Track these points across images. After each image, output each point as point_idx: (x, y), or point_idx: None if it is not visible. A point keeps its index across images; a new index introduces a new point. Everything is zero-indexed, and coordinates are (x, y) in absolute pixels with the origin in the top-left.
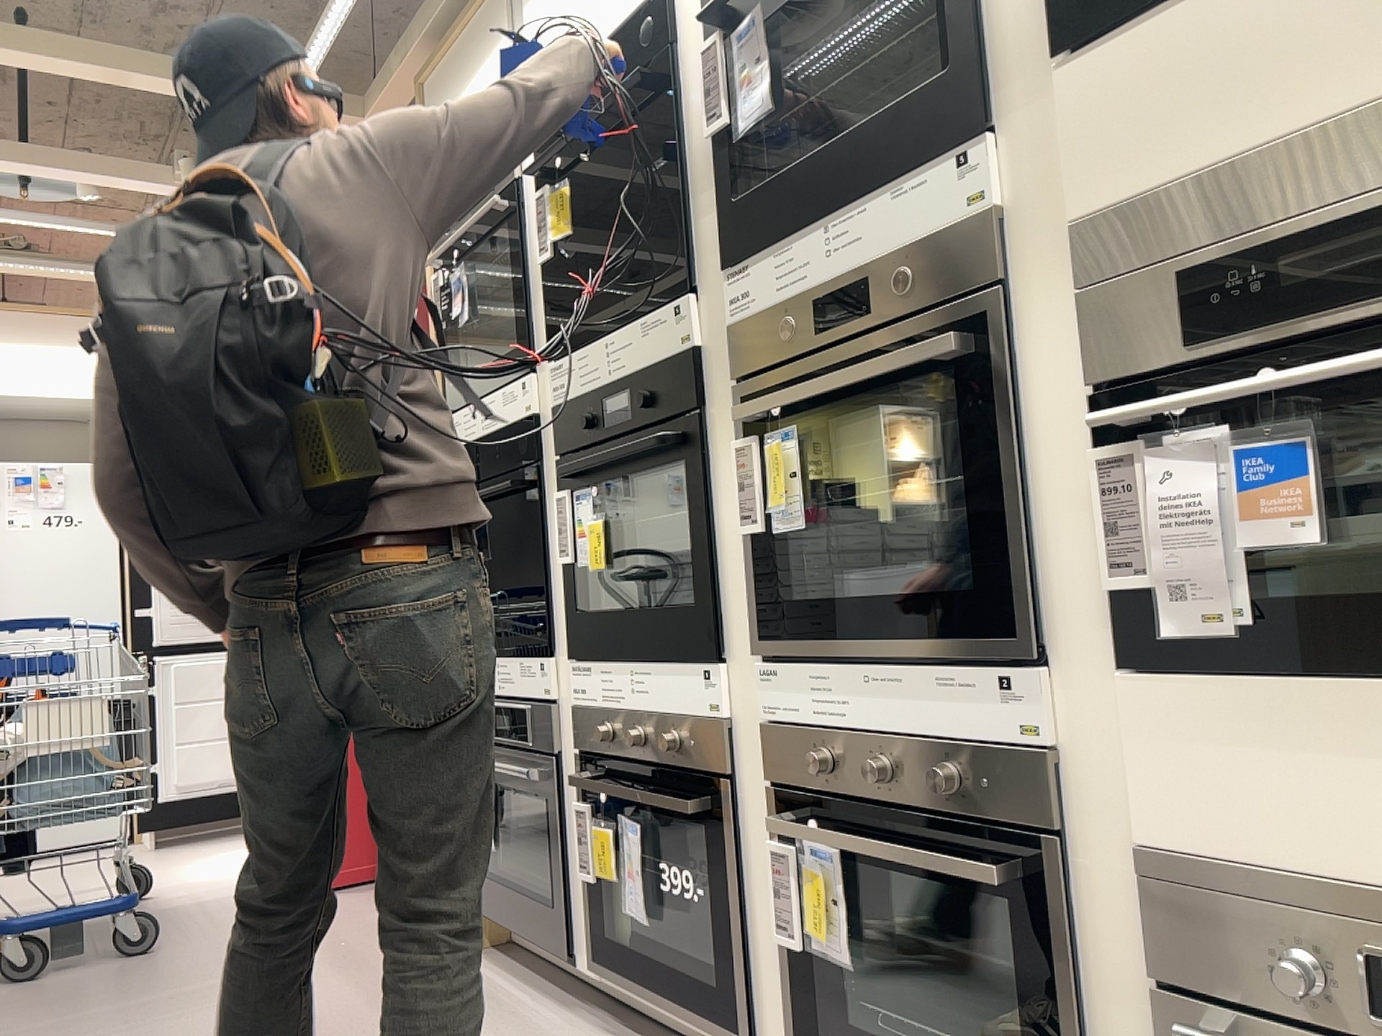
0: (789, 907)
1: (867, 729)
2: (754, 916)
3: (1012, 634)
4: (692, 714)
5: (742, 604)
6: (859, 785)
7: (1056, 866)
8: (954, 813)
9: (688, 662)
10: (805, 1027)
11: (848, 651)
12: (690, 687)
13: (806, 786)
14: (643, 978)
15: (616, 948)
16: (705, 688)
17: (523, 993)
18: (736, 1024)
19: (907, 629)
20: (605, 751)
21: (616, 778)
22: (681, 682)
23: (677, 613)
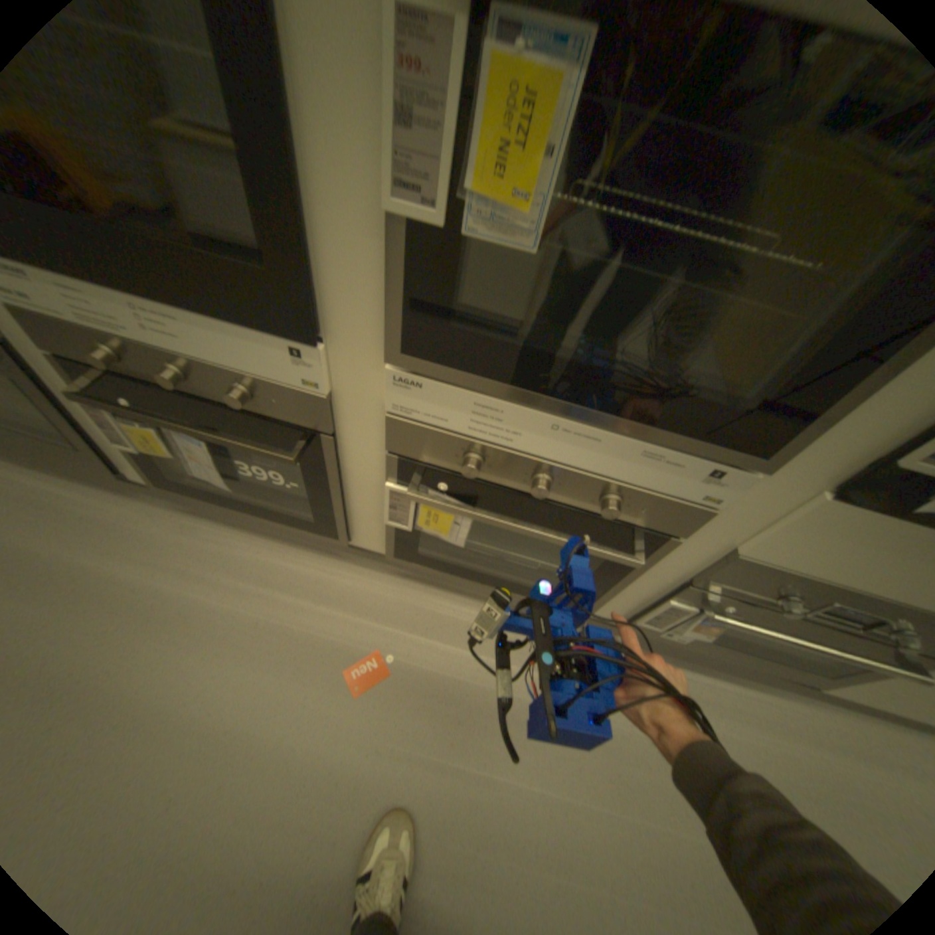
0: (405, 513)
1: (535, 453)
2: (352, 498)
3: (760, 451)
4: (270, 376)
5: (358, 287)
6: (509, 480)
7: (666, 545)
8: (598, 510)
9: (256, 326)
10: (401, 545)
11: (545, 402)
12: (263, 352)
13: (440, 463)
14: (225, 502)
15: (183, 484)
16: (293, 361)
17: (69, 489)
18: (333, 534)
19: (637, 409)
20: (112, 368)
21: (138, 390)
22: (246, 344)
23: (193, 234)
